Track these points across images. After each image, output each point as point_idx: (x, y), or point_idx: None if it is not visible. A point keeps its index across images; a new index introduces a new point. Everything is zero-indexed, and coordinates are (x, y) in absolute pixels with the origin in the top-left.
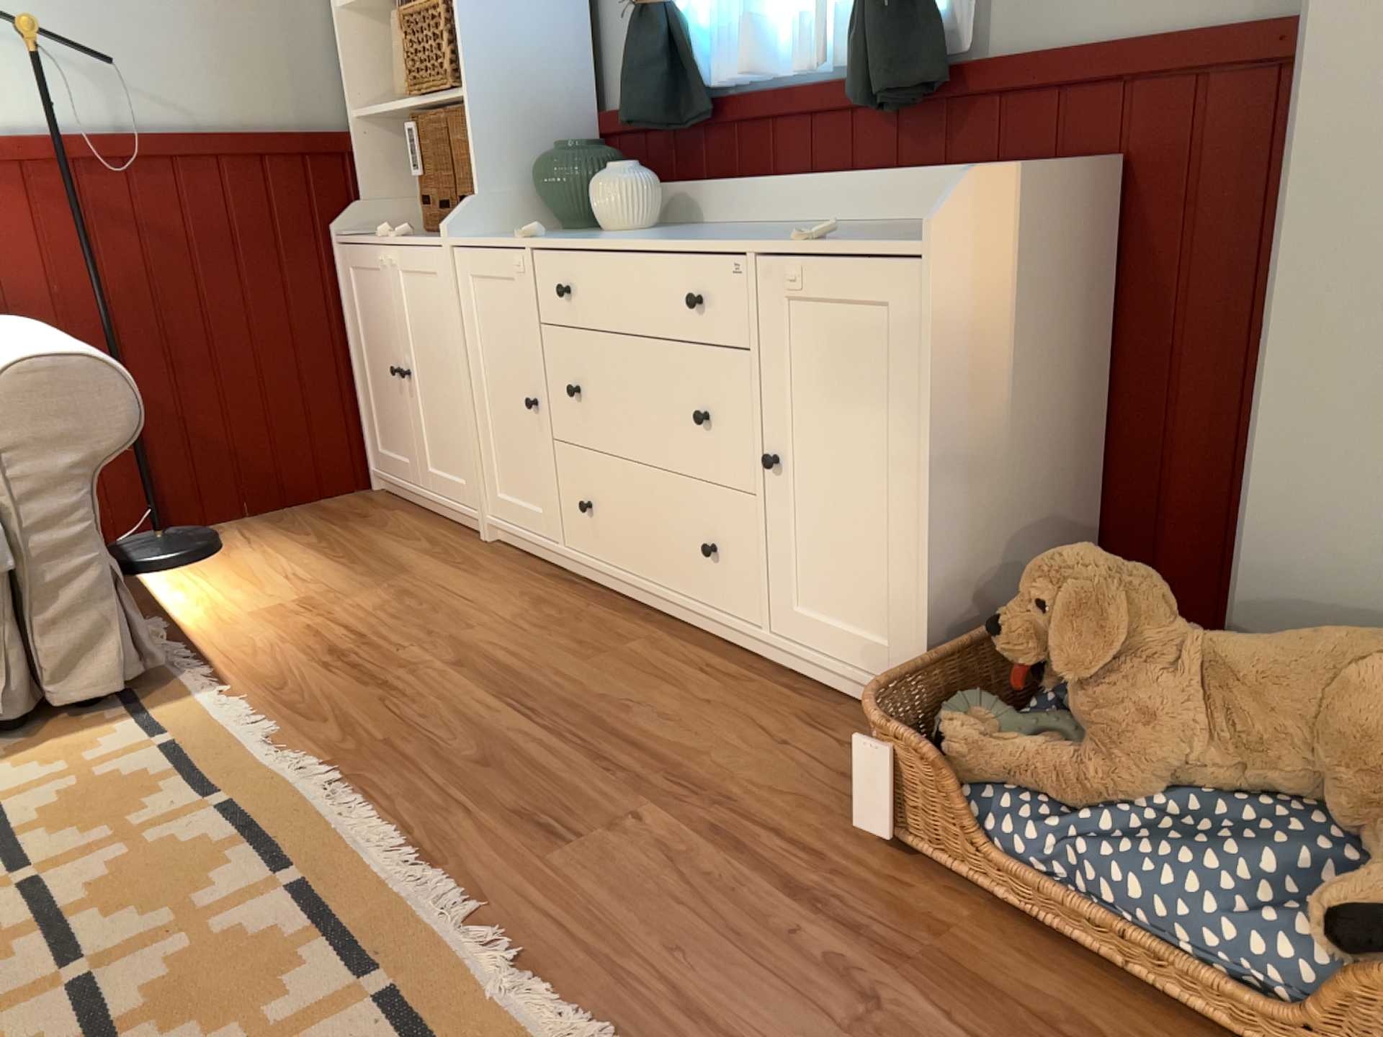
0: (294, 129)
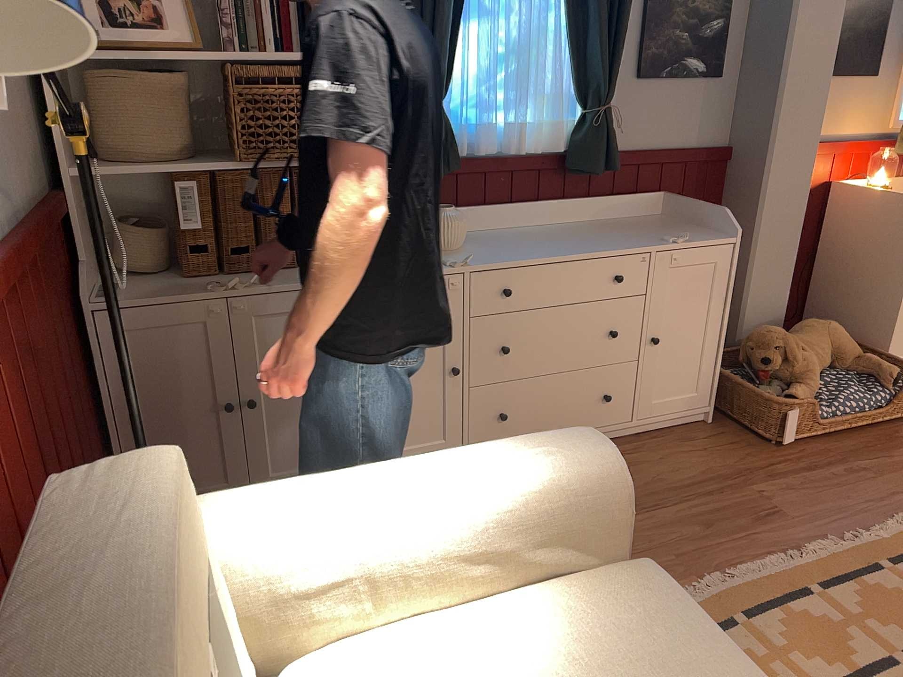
0: (36, 193)
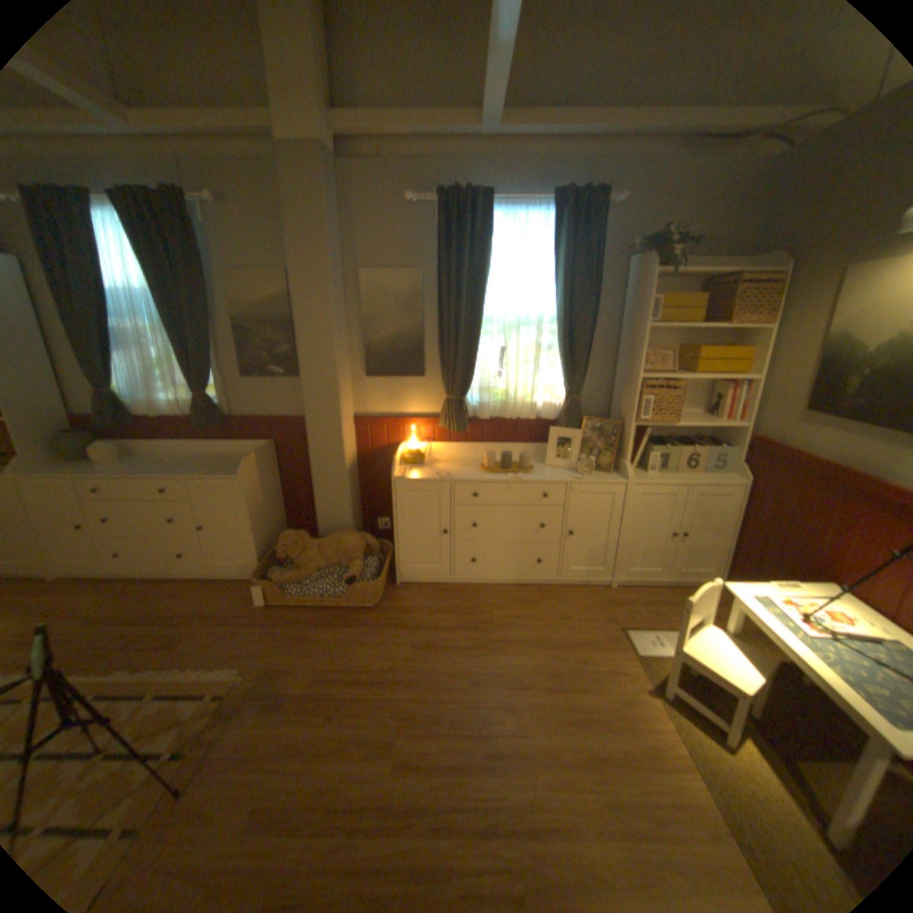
0: None
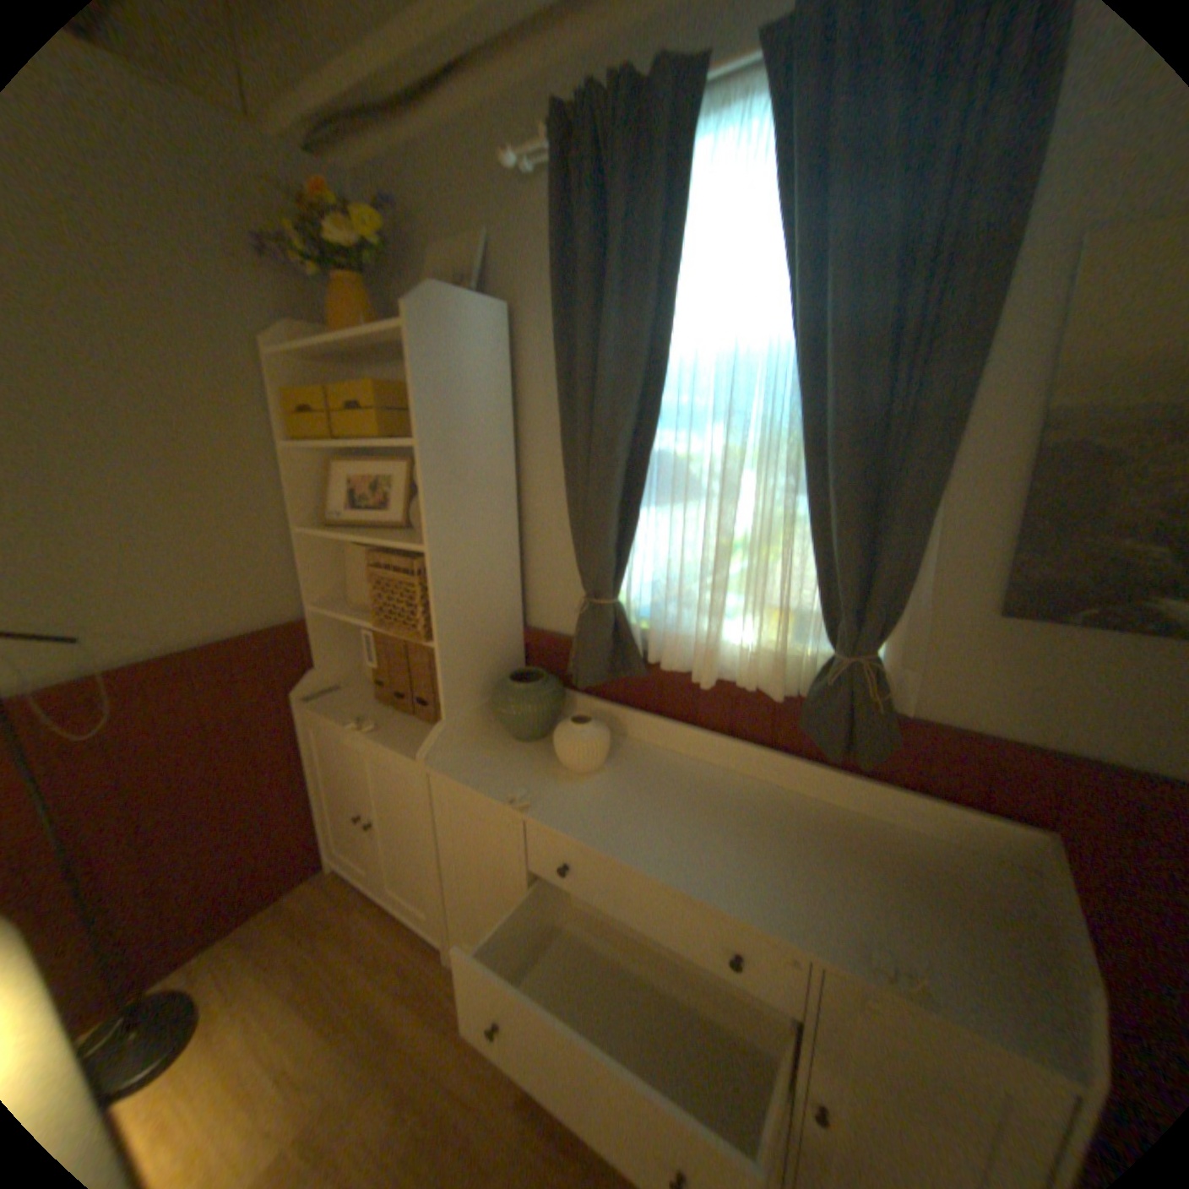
0: (255, 623)
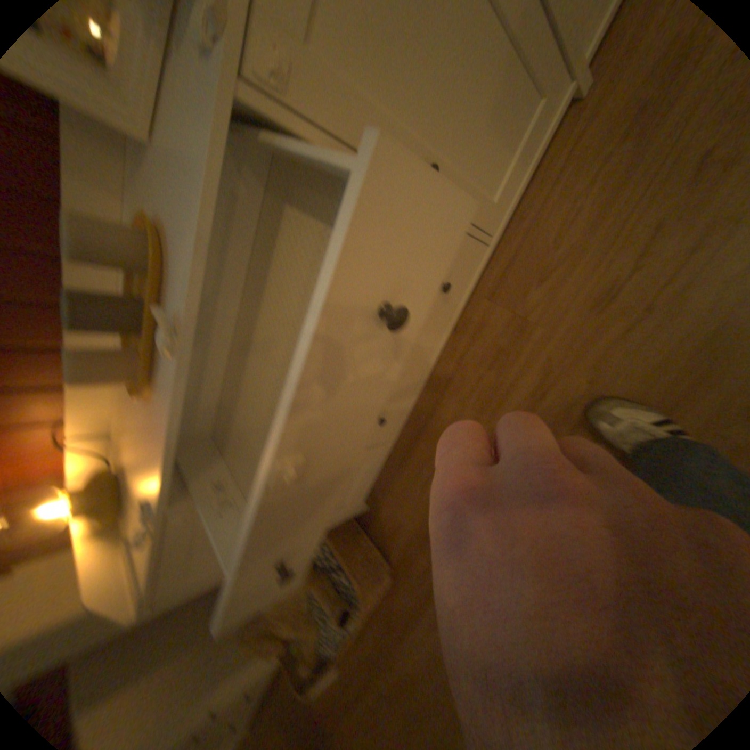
0: None
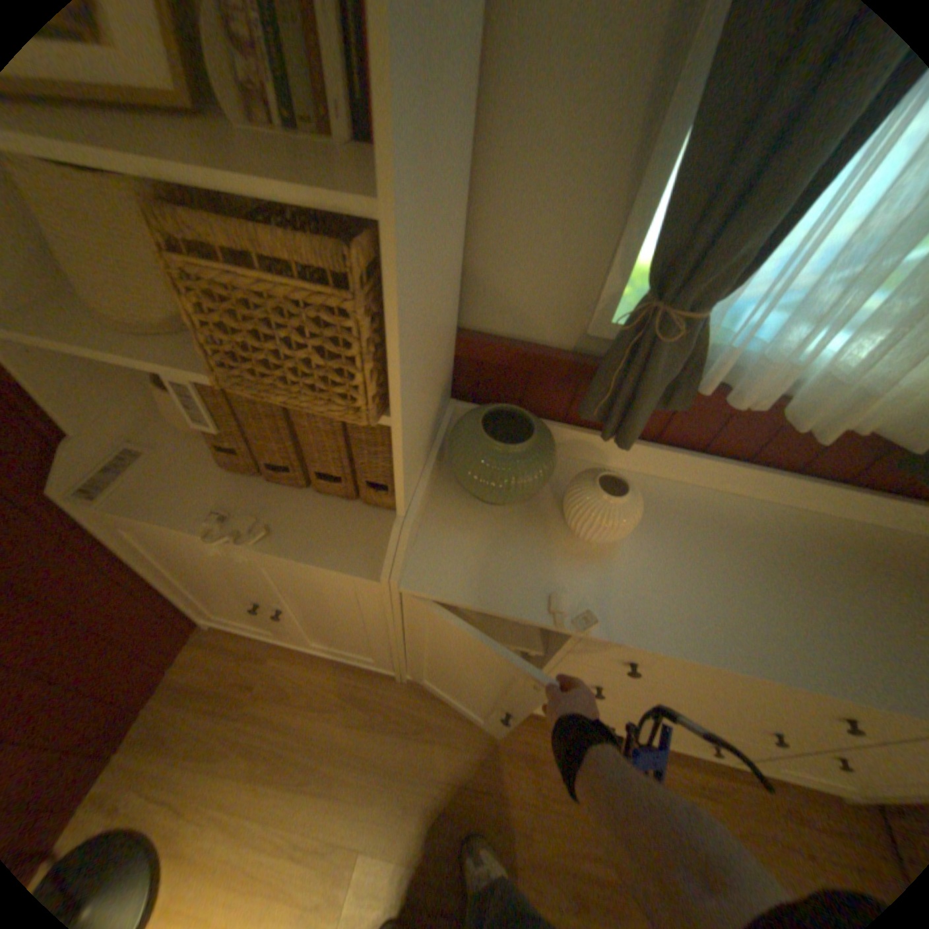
0: None
